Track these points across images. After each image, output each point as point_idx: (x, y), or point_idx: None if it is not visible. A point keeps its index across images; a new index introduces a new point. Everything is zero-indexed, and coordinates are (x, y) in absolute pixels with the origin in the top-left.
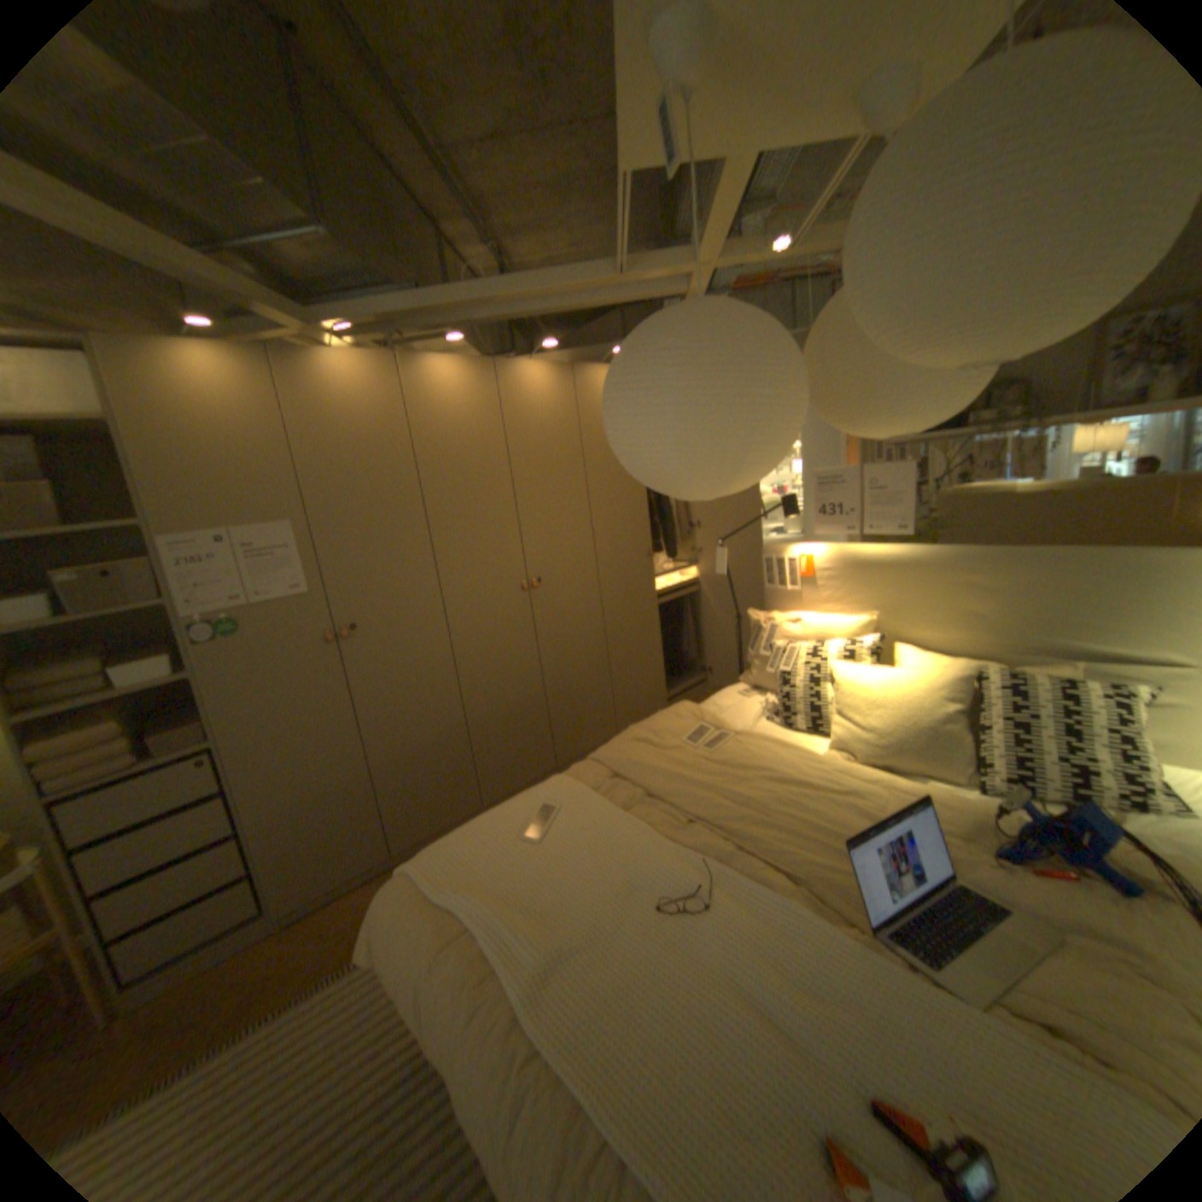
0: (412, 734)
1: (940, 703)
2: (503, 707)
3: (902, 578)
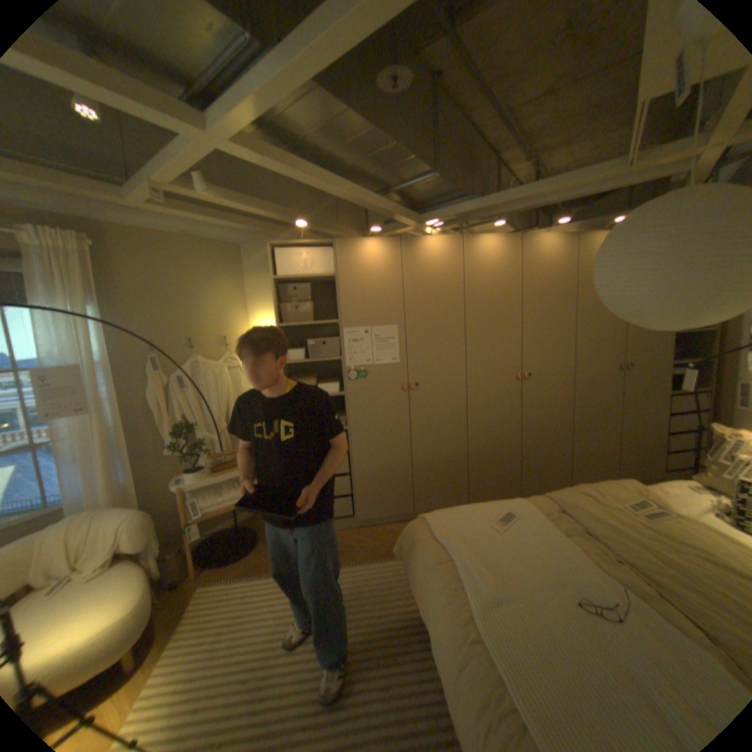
0: (436, 450)
1: None
2: (491, 449)
3: None
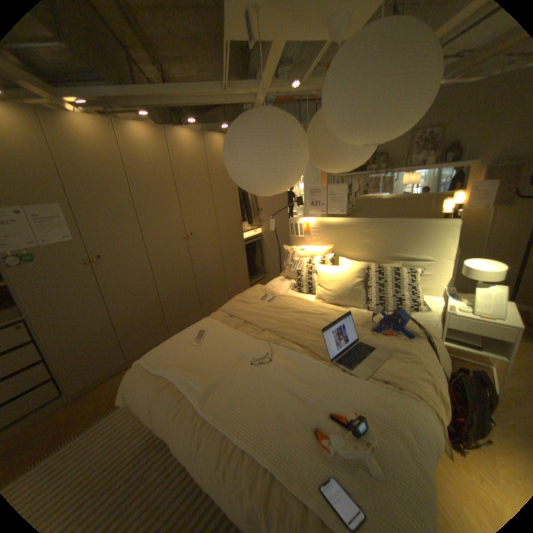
0: (133, 306)
1: (354, 278)
2: (176, 292)
3: (341, 231)
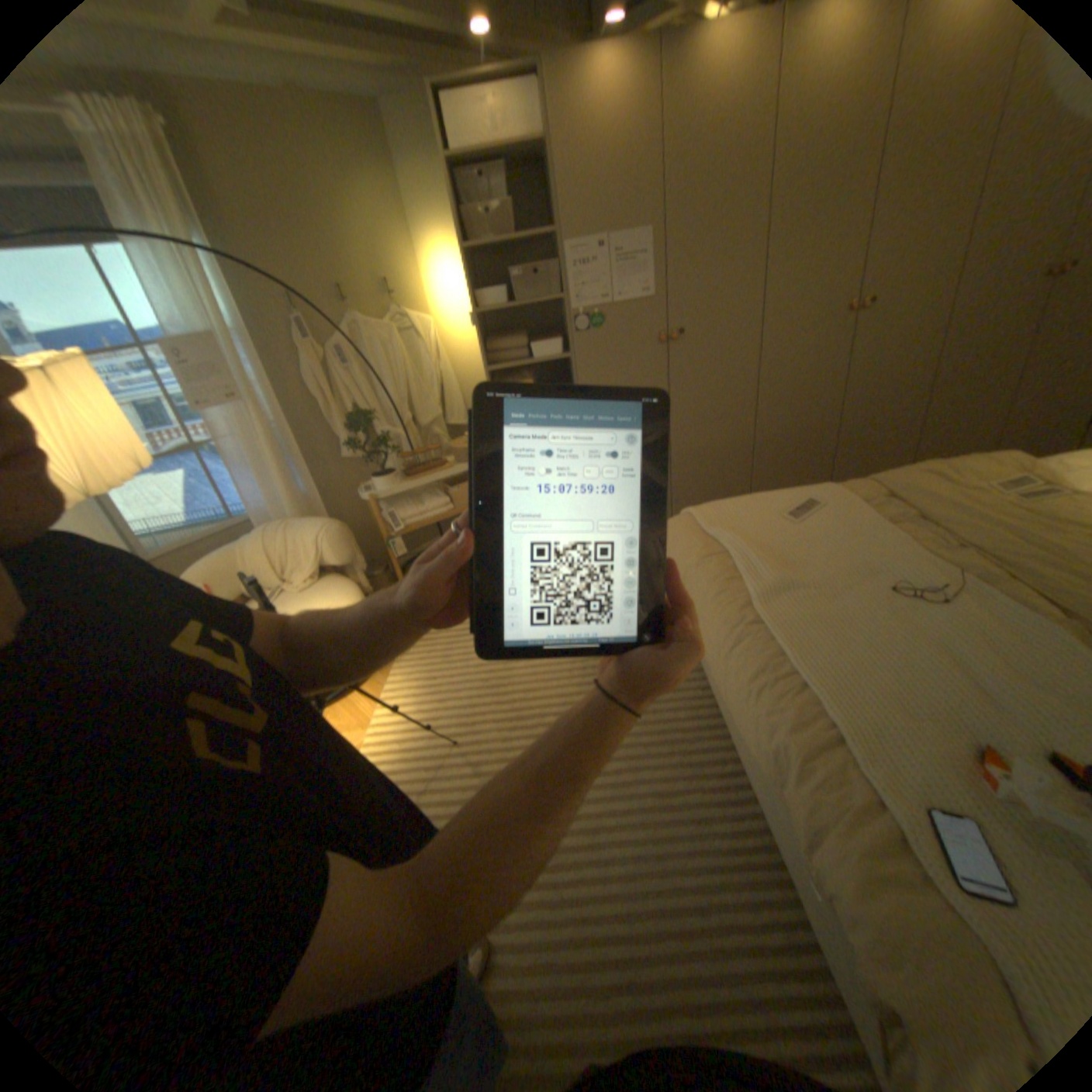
0: (706, 434)
1: None
2: (791, 429)
3: None
